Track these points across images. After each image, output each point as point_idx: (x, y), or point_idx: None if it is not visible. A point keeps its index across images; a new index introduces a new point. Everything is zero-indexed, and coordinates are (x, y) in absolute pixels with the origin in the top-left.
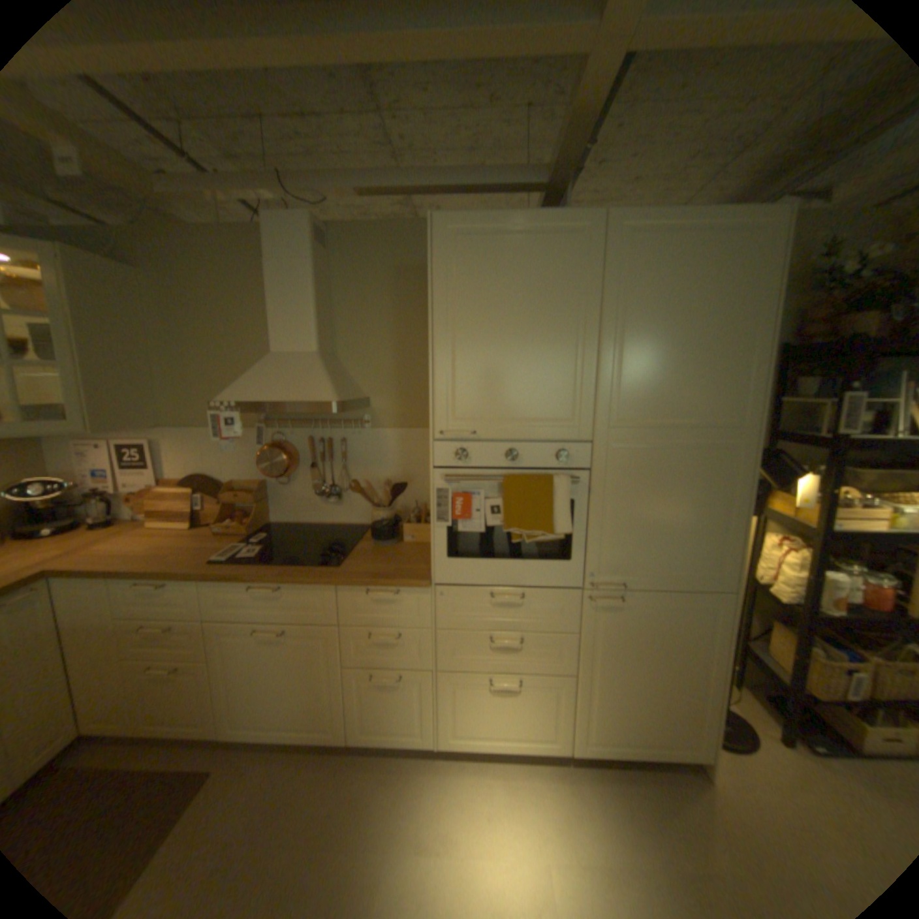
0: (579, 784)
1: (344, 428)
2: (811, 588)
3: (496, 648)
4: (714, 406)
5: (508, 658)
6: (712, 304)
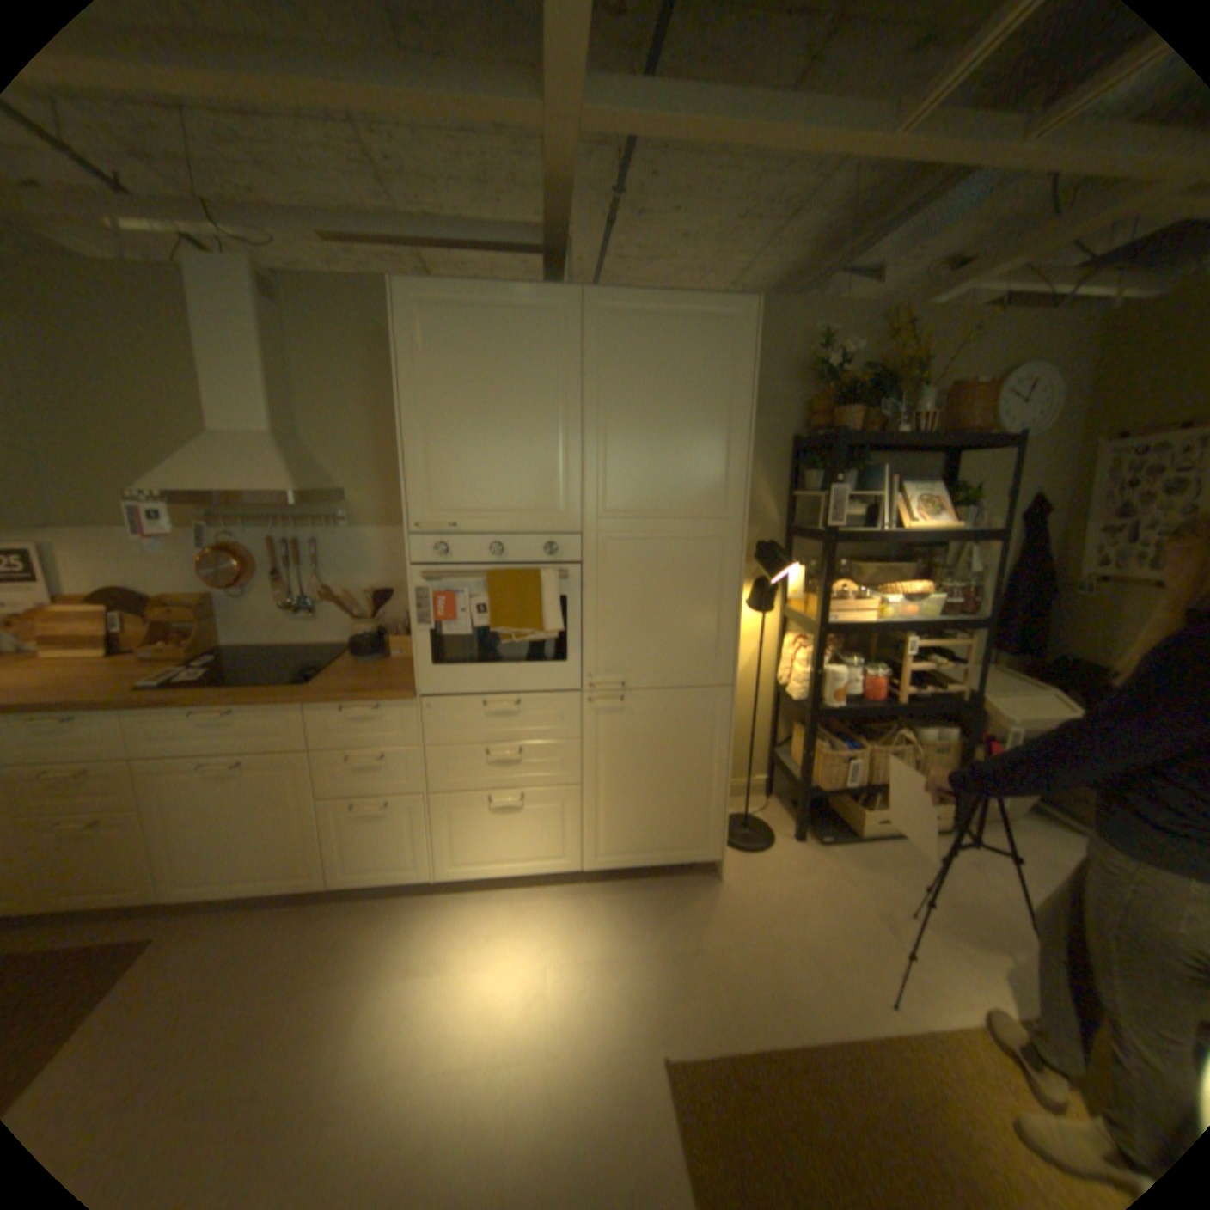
0: (588, 897)
1: (312, 527)
2: (815, 682)
3: (492, 761)
4: (698, 497)
5: (507, 771)
6: (690, 393)
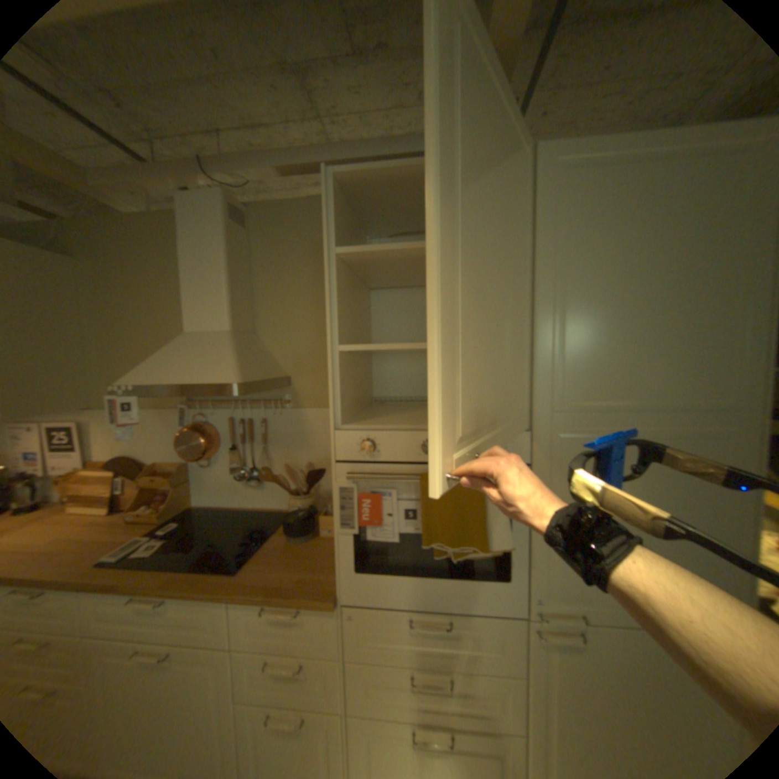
0: None
1: (263, 408)
2: None
3: (418, 691)
4: (694, 382)
5: (435, 705)
6: (683, 250)
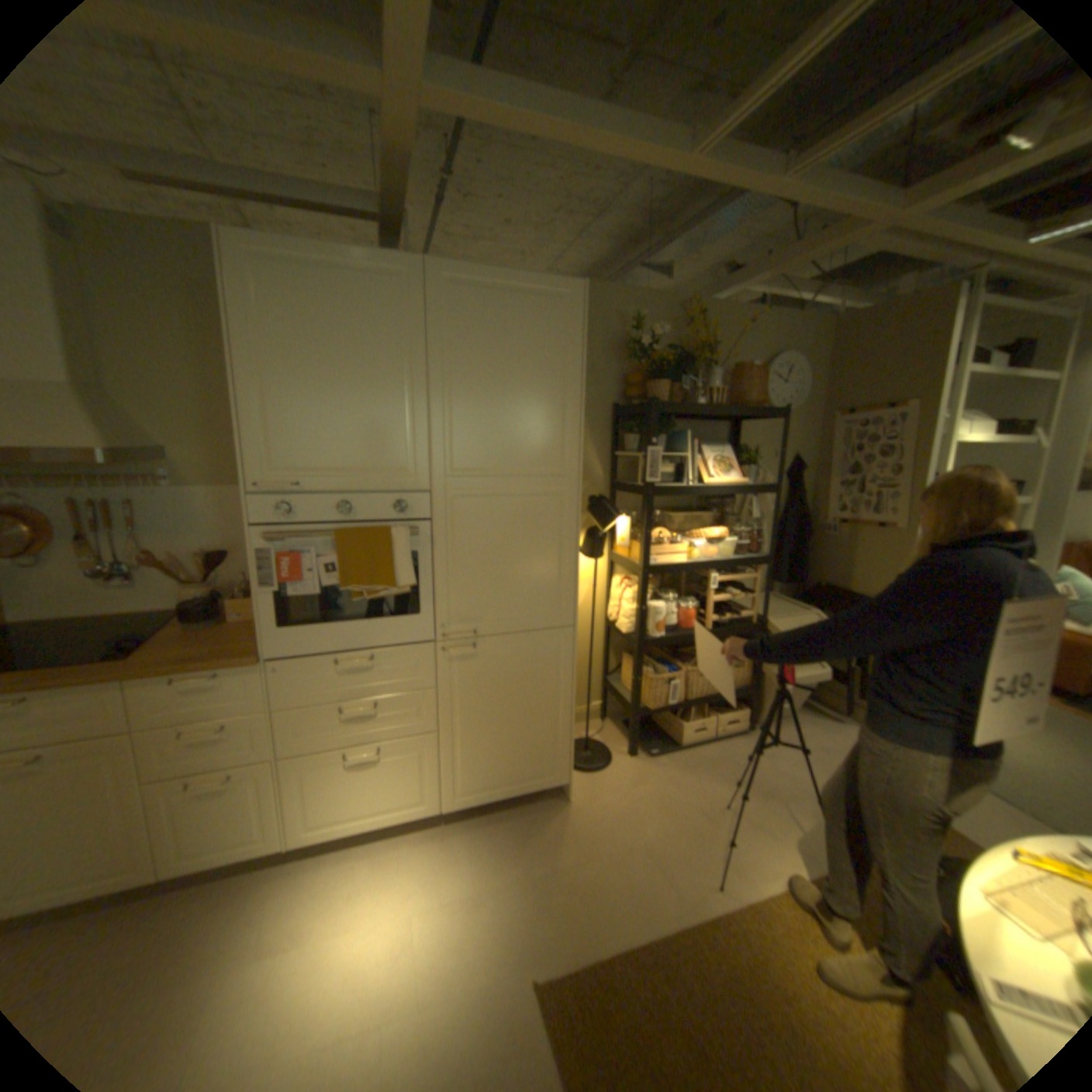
0: (448, 839)
1: (127, 488)
2: (640, 617)
3: (346, 720)
4: (538, 458)
5: (362, 728)
6: (529, 363)
